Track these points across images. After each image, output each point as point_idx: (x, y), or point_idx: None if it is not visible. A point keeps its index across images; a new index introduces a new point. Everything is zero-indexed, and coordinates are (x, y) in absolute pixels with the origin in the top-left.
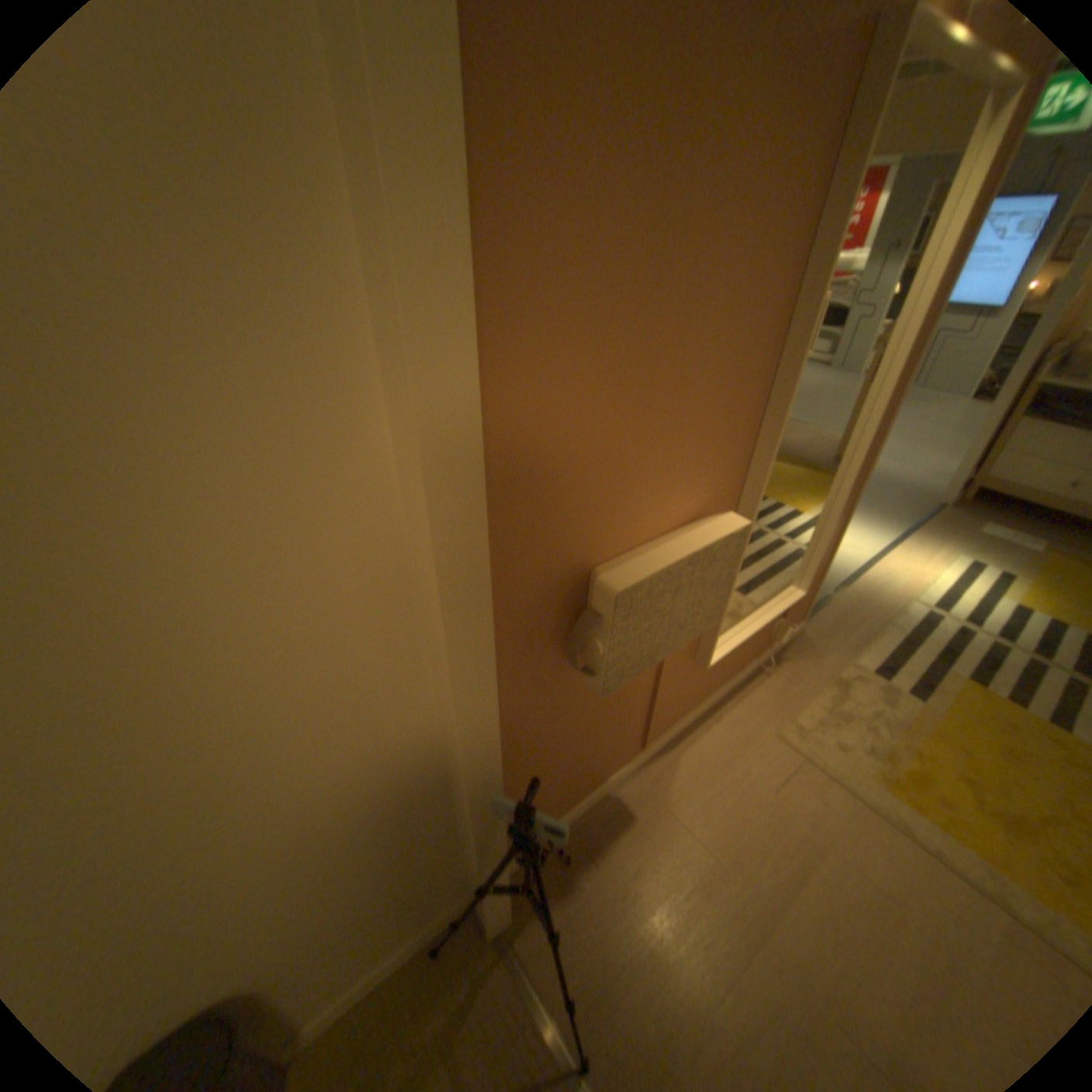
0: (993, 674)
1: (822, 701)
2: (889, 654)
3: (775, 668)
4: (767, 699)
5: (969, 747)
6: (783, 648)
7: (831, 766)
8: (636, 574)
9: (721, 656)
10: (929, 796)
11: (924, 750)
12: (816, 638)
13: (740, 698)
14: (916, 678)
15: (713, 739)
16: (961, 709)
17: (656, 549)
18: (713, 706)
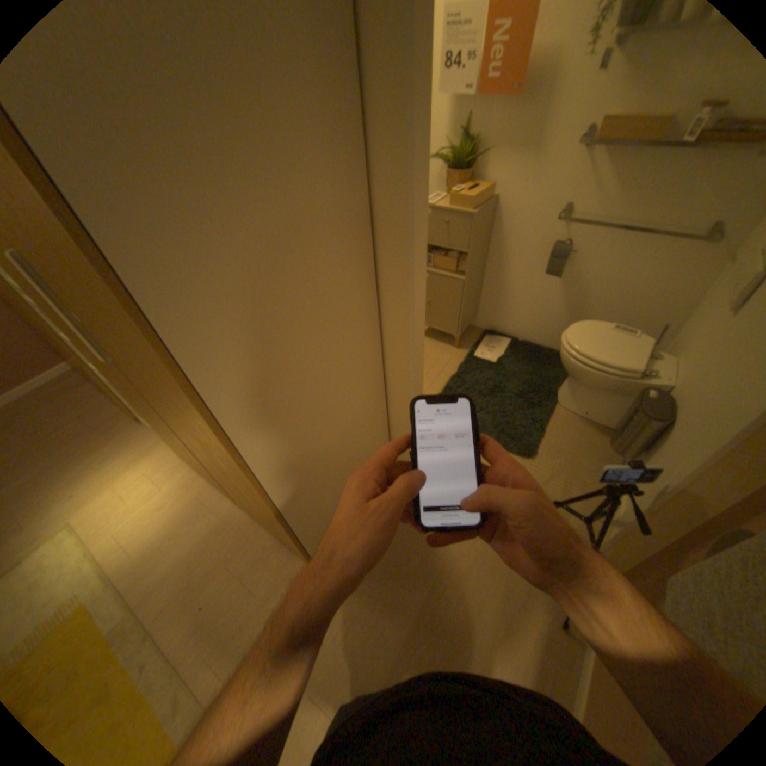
0: None
1: None
2: None
3: None
4: None
5: None
6: None
7: None
8: None
9: None
10: None
11: None
12: None
13: None
14: None
15: None
16: None
17: None
18: None
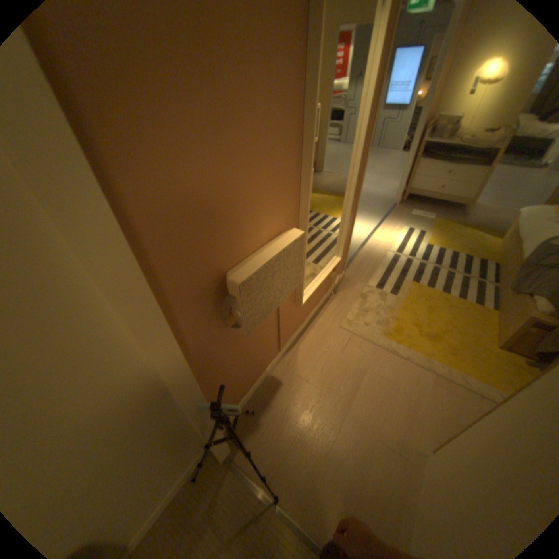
0: (420, 277)
1: (356, 306)
2: (380, 278)
3: (334, 296)
4: (332, 311)
5: (414, 310)
6: (336, 285)
7: (363, 334)
8: (249, 272)
9: (307, 298)
10: (401, 335)
11: (398, 316)
12: (350, 278)
13: (321, 314)
14: (392, 286)
15: (311, 336)
16: (410, 295)
17: (258, 256)
18: (309, 321)
